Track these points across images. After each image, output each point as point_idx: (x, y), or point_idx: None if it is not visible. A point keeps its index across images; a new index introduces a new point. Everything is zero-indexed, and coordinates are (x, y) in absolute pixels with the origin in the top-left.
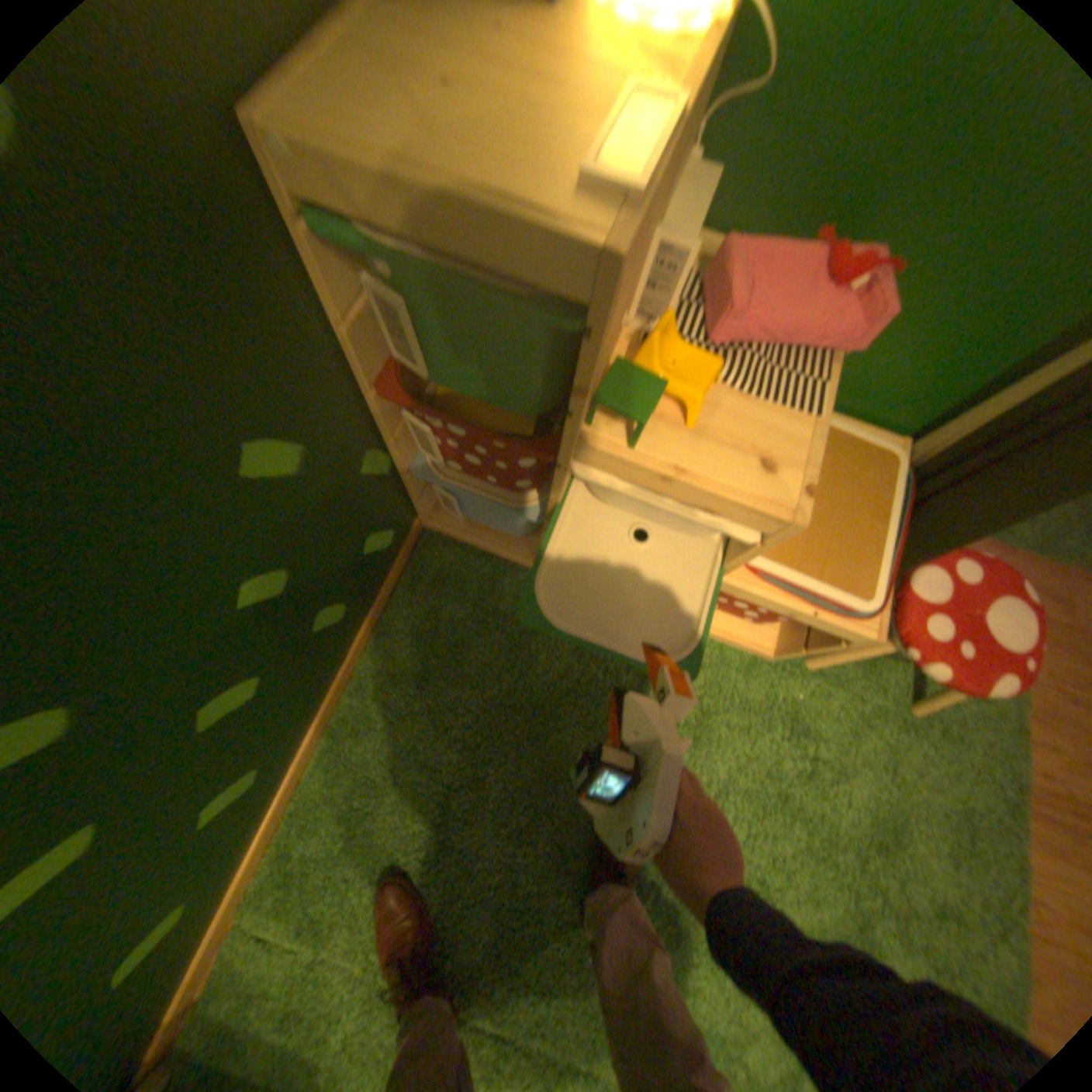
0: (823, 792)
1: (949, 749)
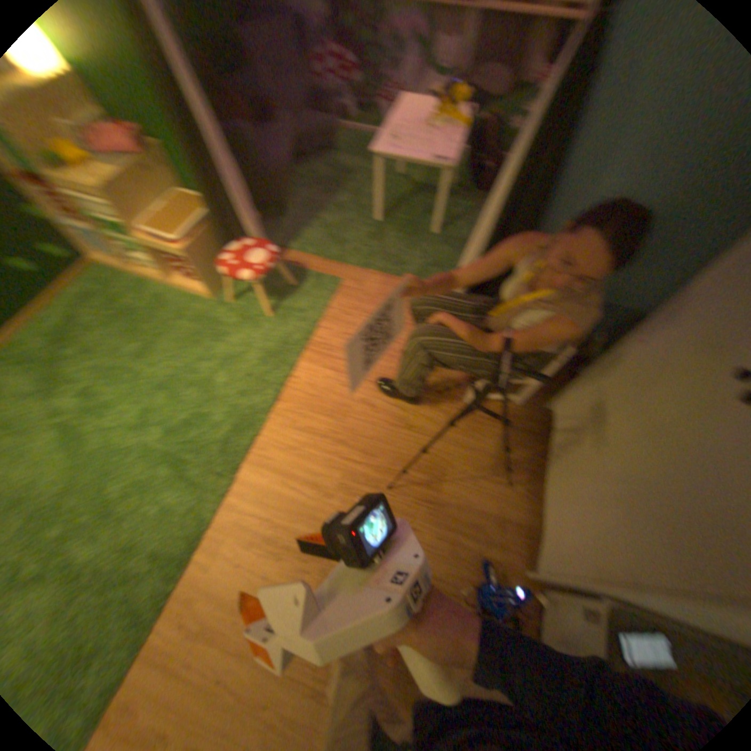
0: (213, 341)
1: (276, 328)
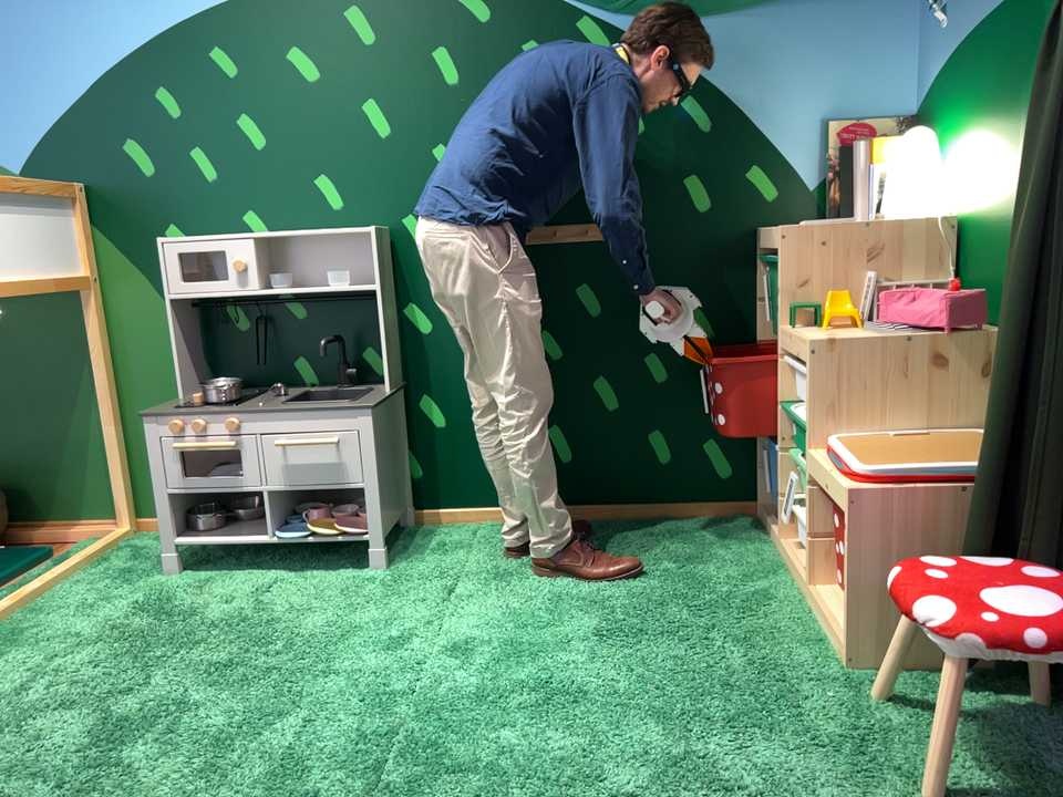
0: (741, 725)
1: None
